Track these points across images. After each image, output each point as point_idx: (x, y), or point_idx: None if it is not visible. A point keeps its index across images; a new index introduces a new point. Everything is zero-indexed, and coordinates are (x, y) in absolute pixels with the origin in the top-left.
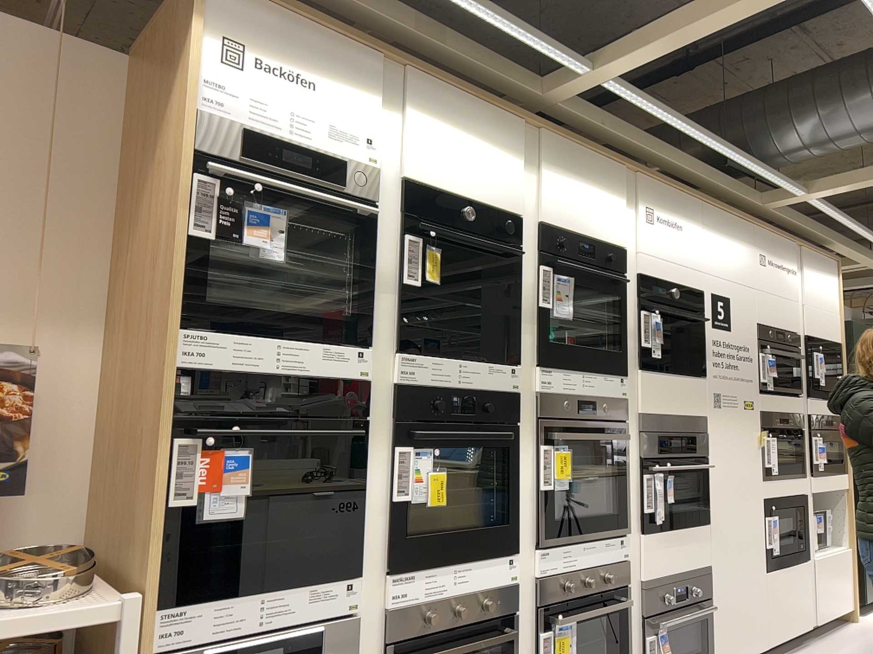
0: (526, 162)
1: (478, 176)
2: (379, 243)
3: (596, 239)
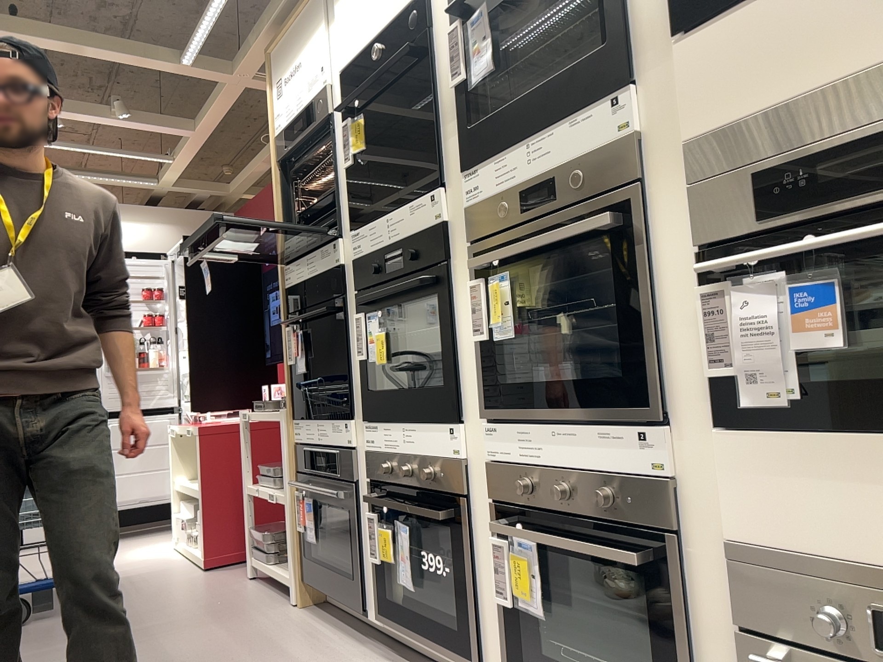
0: None
1: None
2: (335, 145)
3: None
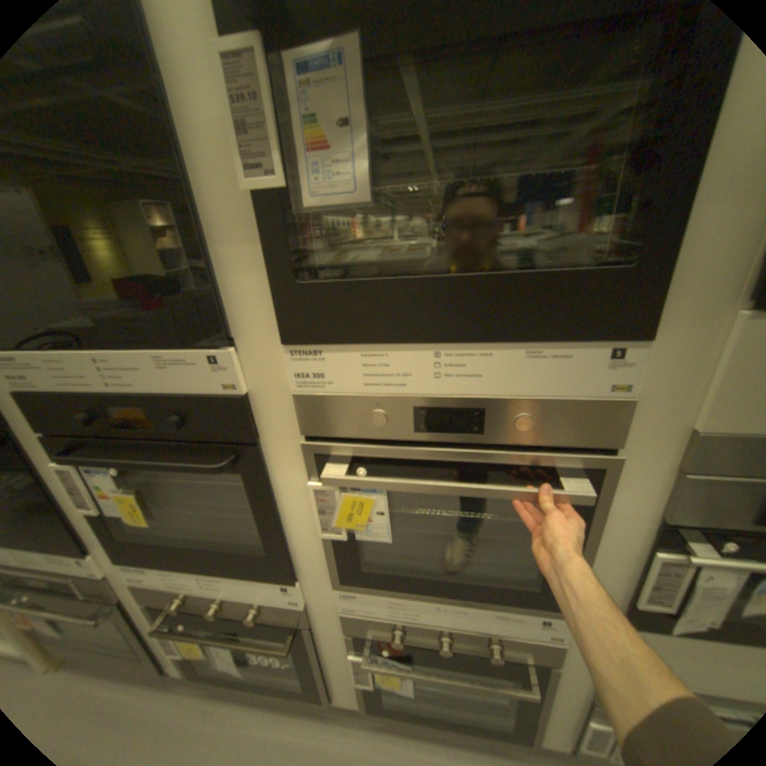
0: None
1: None
2: None
3: None
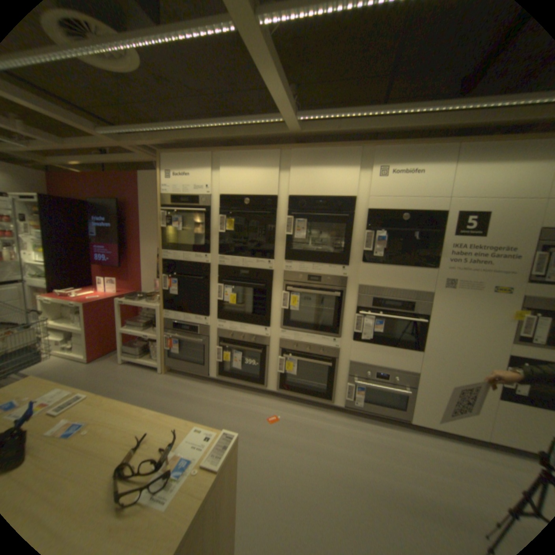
0: (285, 166)
1: (252, 183)
2: (211, 220)
3: (333, 195)
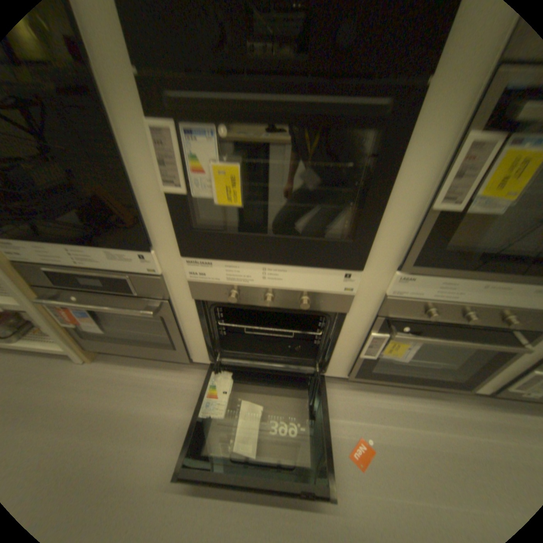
0: None
1: None
2: None
3: None
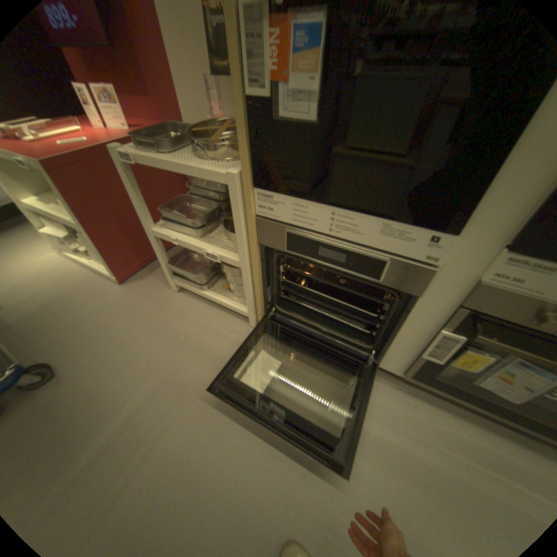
0: None
1: None
2: None
3: None
